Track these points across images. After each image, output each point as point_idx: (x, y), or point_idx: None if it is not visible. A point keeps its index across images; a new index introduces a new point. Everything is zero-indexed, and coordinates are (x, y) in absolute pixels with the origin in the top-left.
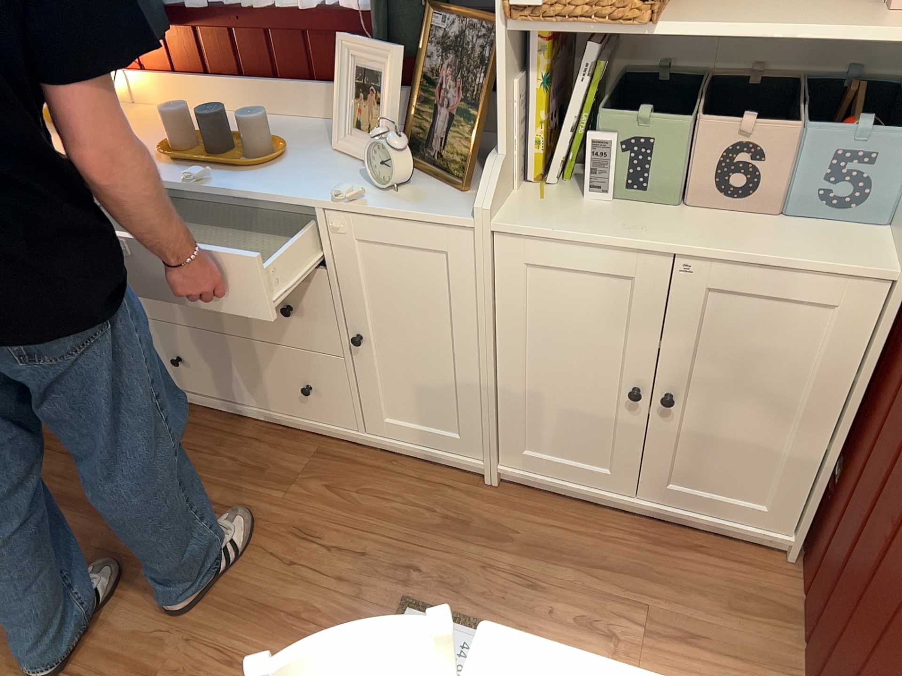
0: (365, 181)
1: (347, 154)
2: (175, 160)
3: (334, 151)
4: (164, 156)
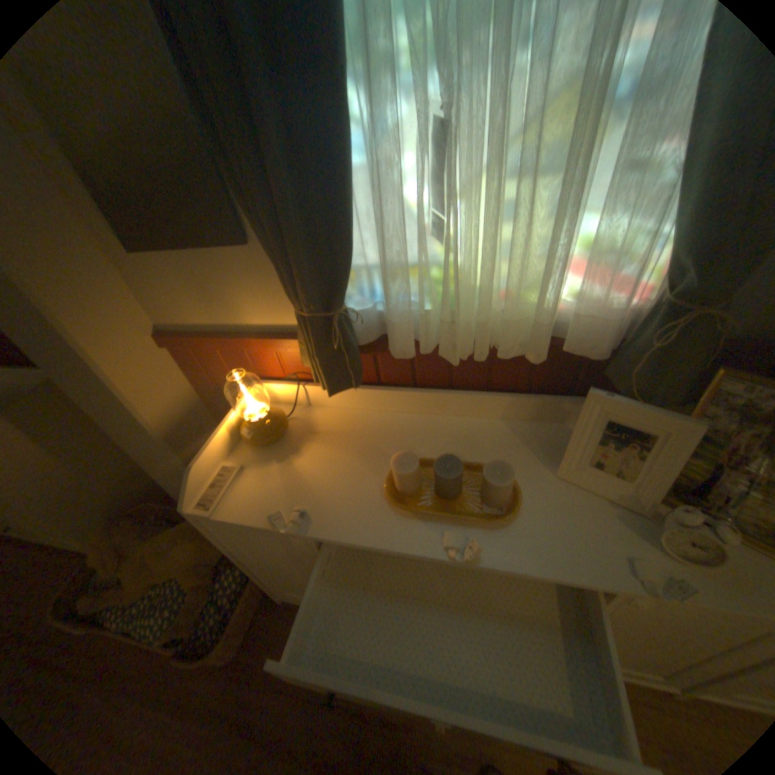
0: (645, 544)
1: (578, 486)
2: (412, 510)
3: (560, 481)
4: (395, 502)
